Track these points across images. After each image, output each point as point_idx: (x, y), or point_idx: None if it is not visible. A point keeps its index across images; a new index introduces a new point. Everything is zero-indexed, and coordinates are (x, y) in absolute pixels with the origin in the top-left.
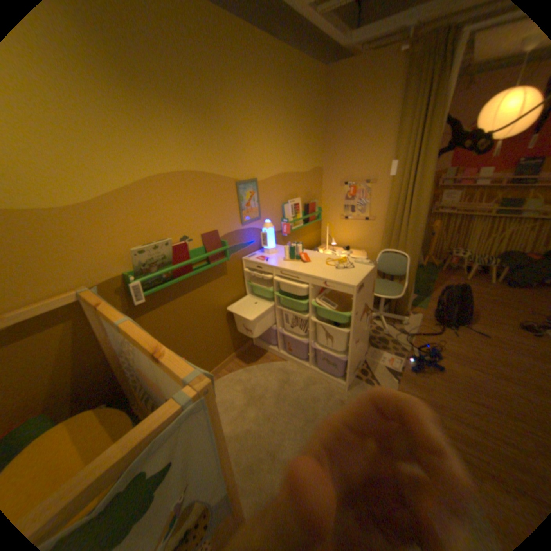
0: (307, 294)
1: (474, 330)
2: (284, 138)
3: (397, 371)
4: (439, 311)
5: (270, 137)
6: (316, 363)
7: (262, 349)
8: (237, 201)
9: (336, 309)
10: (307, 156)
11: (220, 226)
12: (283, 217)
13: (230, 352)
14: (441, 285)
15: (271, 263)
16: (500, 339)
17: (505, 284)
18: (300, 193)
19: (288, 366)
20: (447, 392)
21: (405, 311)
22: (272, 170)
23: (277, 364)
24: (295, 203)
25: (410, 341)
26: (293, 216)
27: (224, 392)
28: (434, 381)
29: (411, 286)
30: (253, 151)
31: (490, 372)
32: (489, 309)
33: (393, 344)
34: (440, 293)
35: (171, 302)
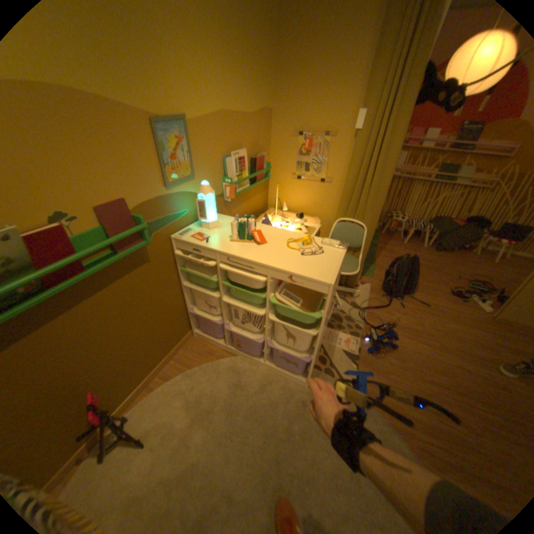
0: (263, 285)
1: (415, 299)
2: (224, 53)
3: (353, 353)
4: (383, 279)
5: (202, 46)
6: (271, 357)
7: (205, 341)
8: (155, 150)
9: (300, 305)
10: (255, 89)
11: (128, 191)
12: (224, 175)
13: (163, 353)
14: (382, 250)
15: (213, 245)
16: (437, 307)
17: (433, 248)
18: (246, 142)
19: (238, 362)
20: (401, 373)
21: (355, 282)
22: (207, 103)
23: (224, 361)
24: (240, 156)
25: (362, 316)
26: (237, 174)
27: (158, 411)
28: (388, 361)
29: (364, 258)
30: (175, 64)
31: (434, 344)
32: (425, 275)
33: (347, 321)
34: (382, 259)
35: (49, 321)
